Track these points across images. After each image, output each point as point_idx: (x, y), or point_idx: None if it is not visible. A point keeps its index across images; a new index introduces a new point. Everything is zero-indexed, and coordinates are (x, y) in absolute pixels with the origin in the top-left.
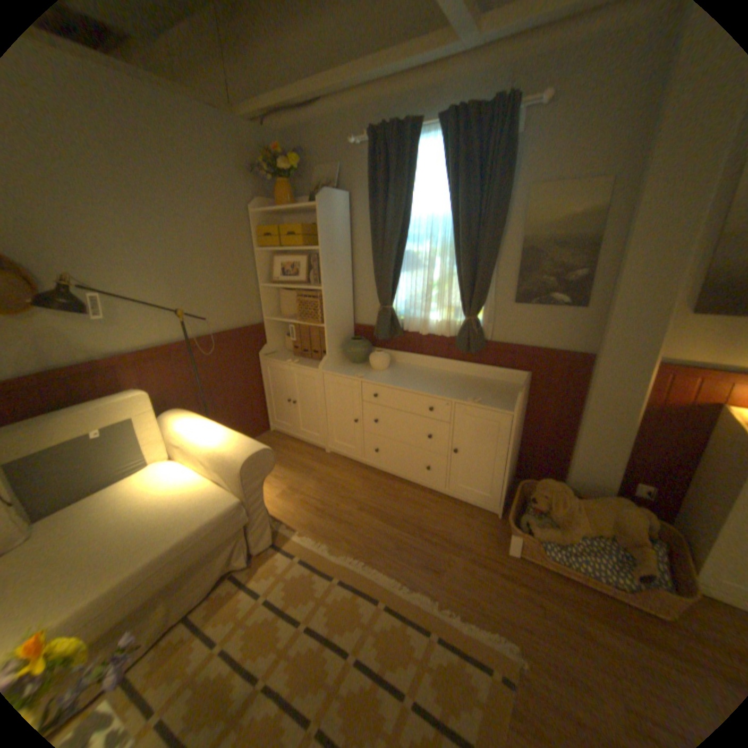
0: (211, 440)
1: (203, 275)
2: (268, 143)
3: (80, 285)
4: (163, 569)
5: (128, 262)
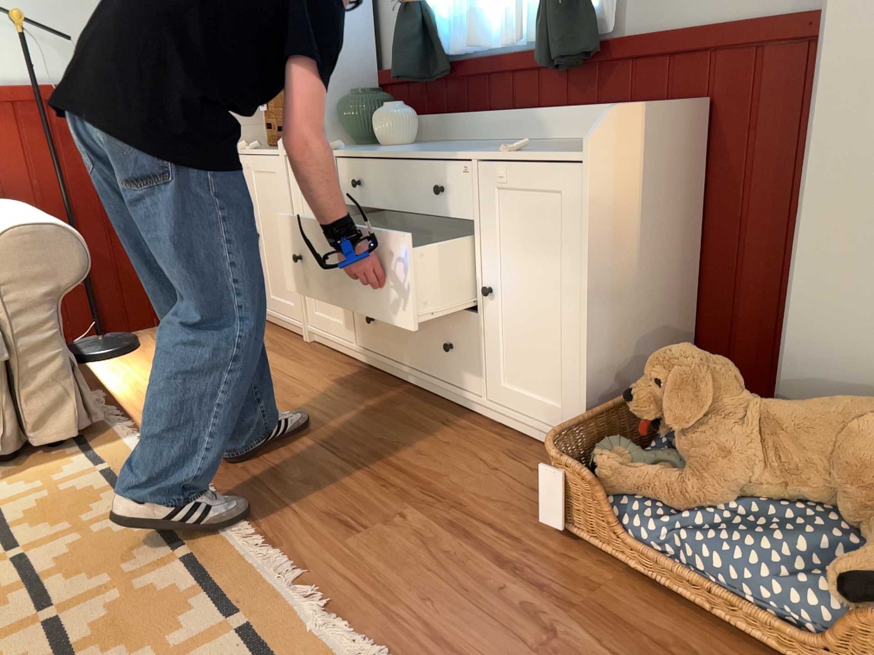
0: None
1: None
2: None
3: None
4: None
5: None
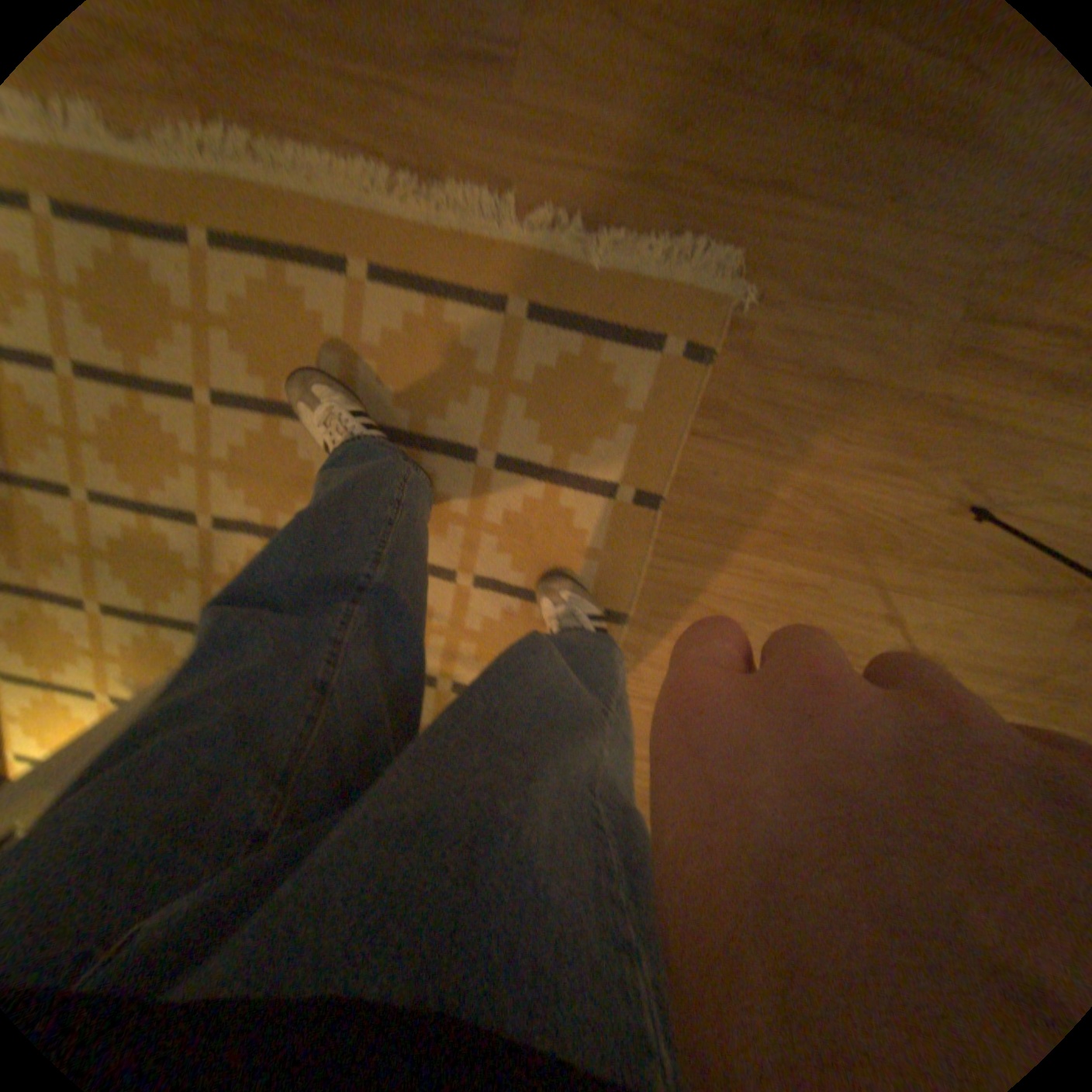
0: None
1: None
2: None
3: None
4: None
5: None
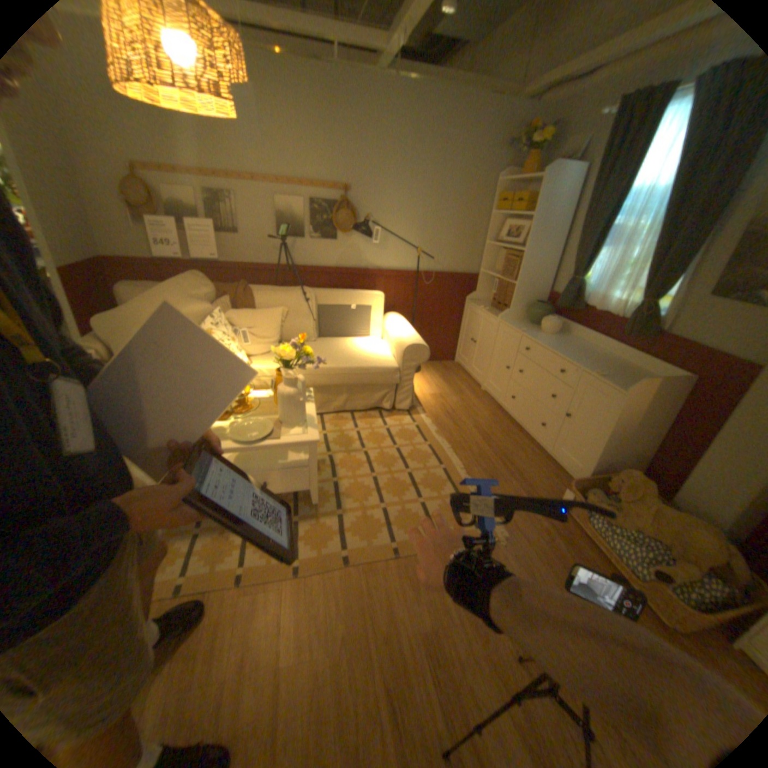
0: (401, 332)
1: (445, 227)
2: (539, 117)
3: (375, 222)
4: (351, 375)
5: (402, 212)
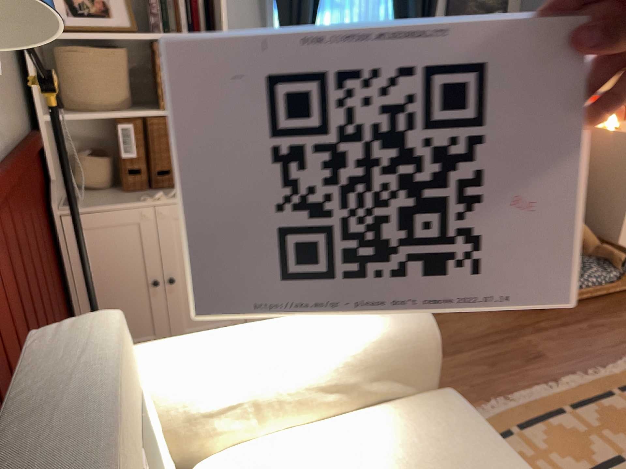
0: (318, 336)
1: None
2: None
3: None
4: None
5: None
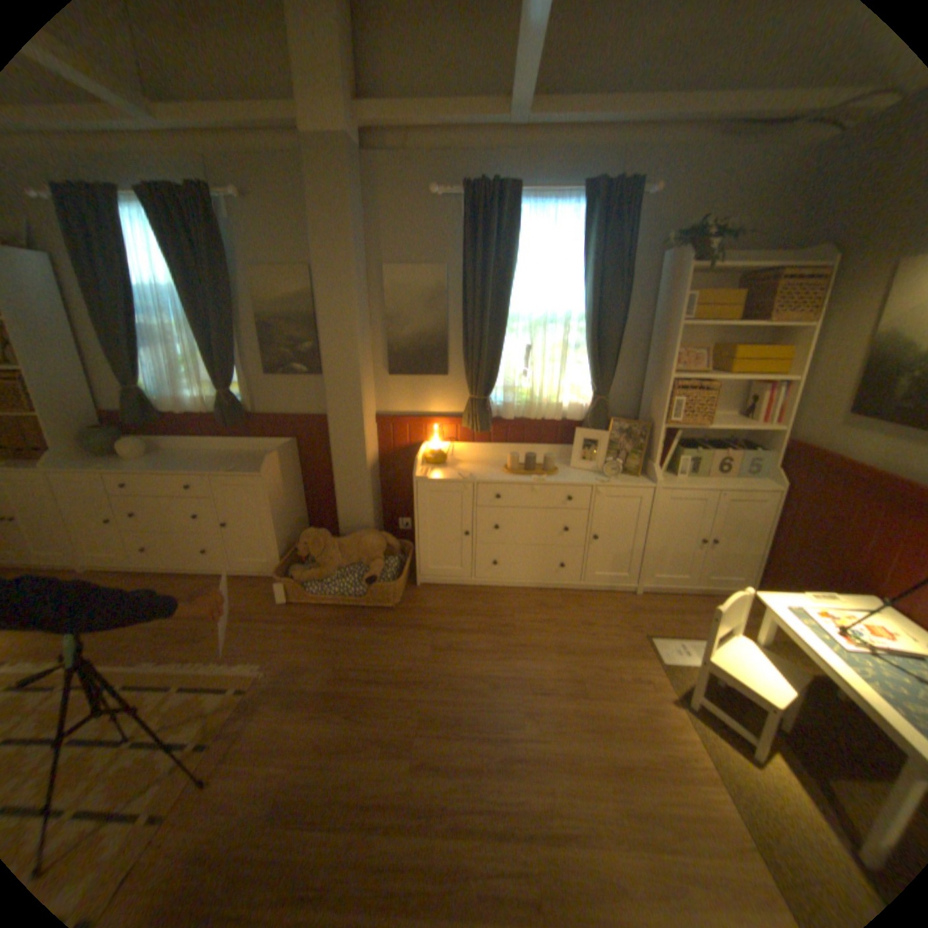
0: None
1: None
2: None
3: None
4: None
5: None
